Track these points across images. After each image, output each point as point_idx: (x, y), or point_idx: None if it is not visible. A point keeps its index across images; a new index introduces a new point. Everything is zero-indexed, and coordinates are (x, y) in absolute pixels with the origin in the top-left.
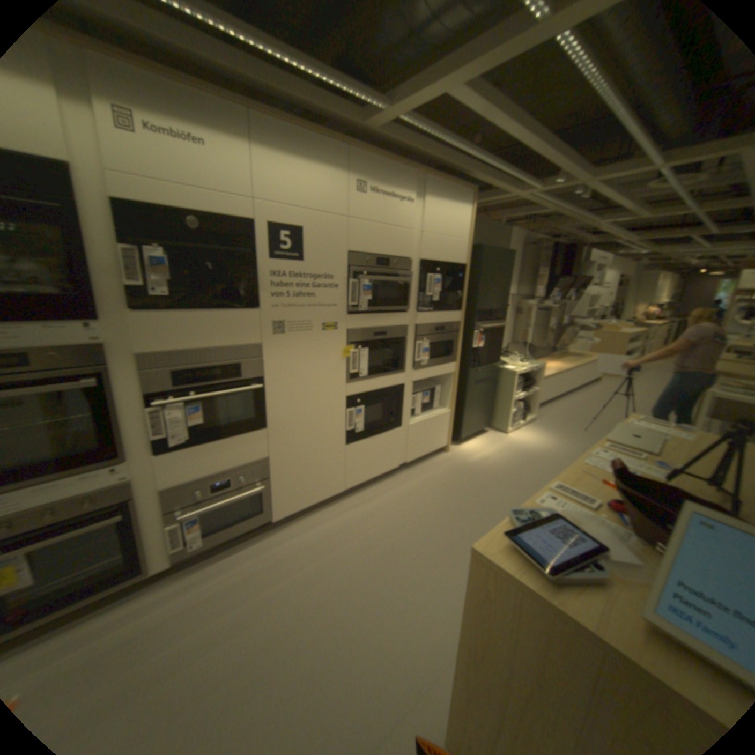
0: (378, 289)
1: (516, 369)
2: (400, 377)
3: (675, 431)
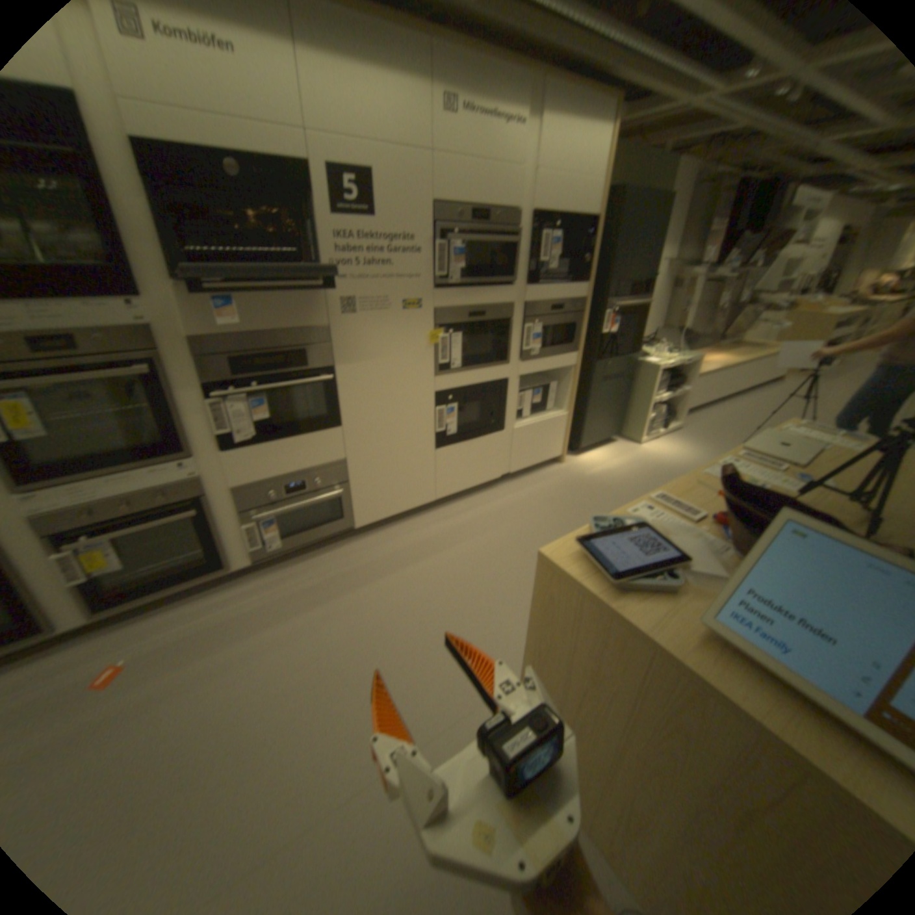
0: (474, 252)
1: (660, 362)
2: (503, 369)
3: (843, 439)
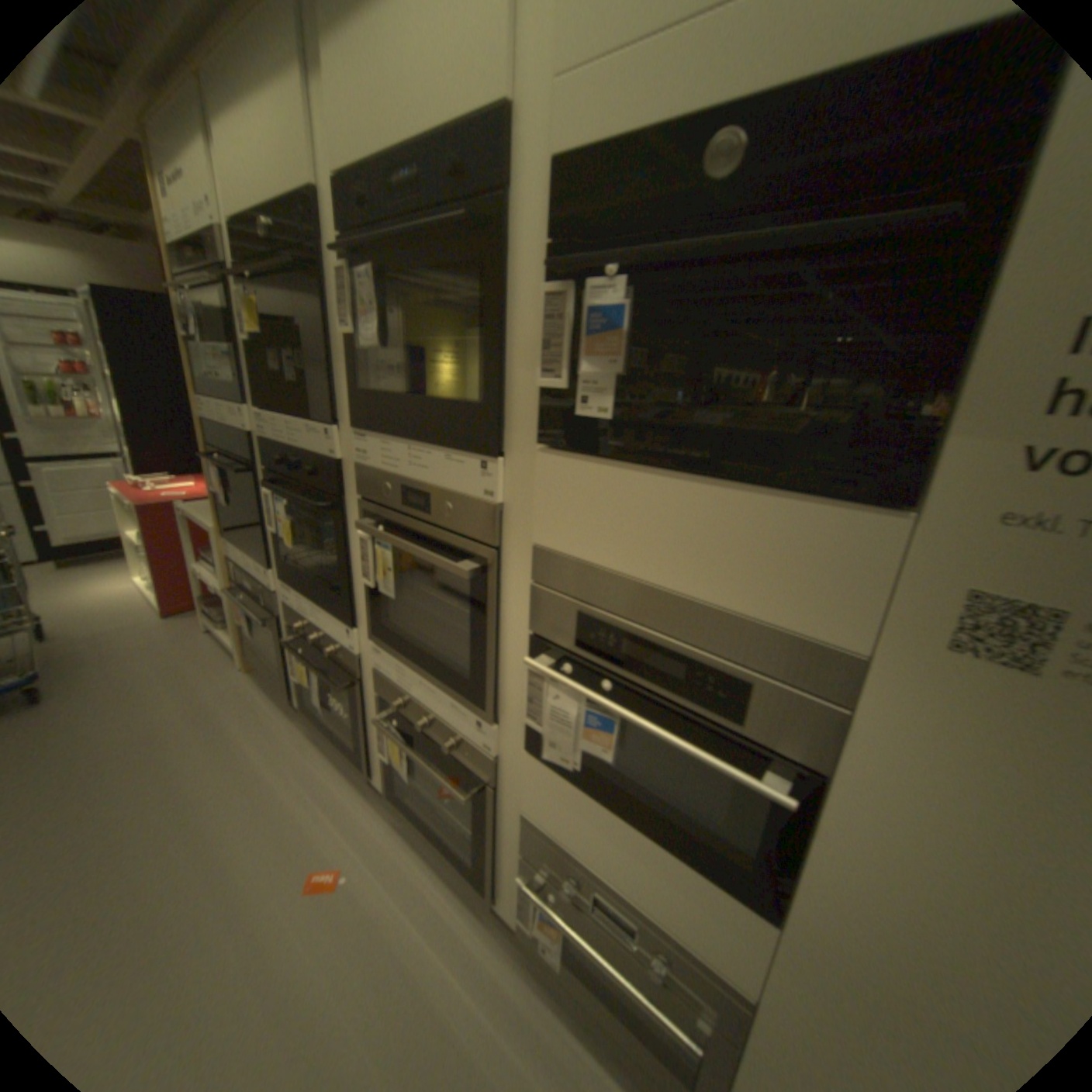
0: None
1: None
2: None
3: None
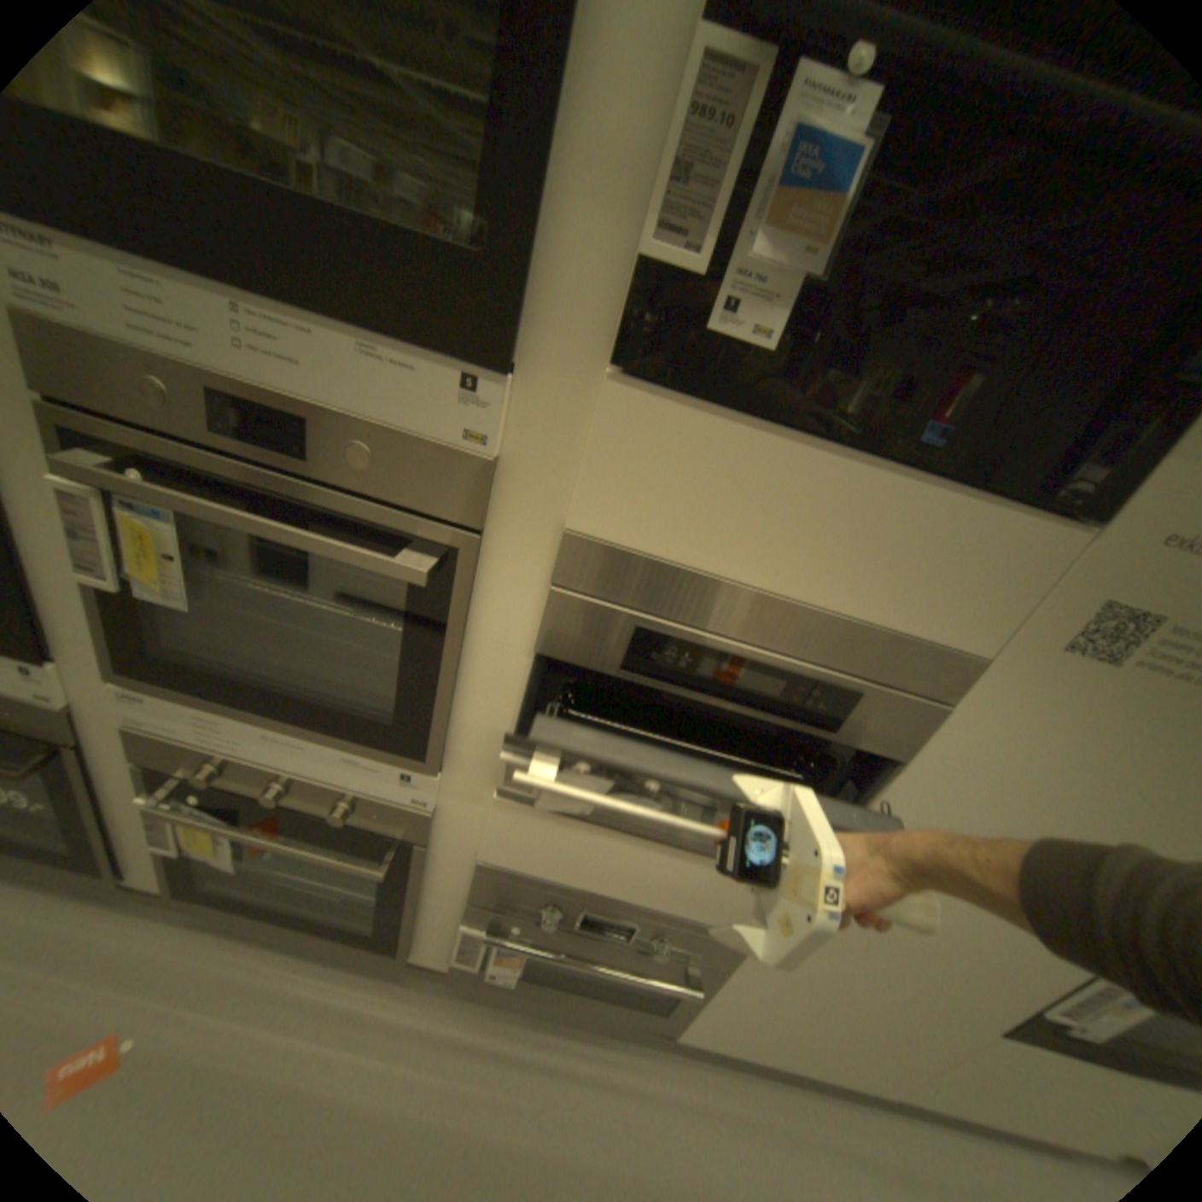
0: None
1: None
2: None
3: None
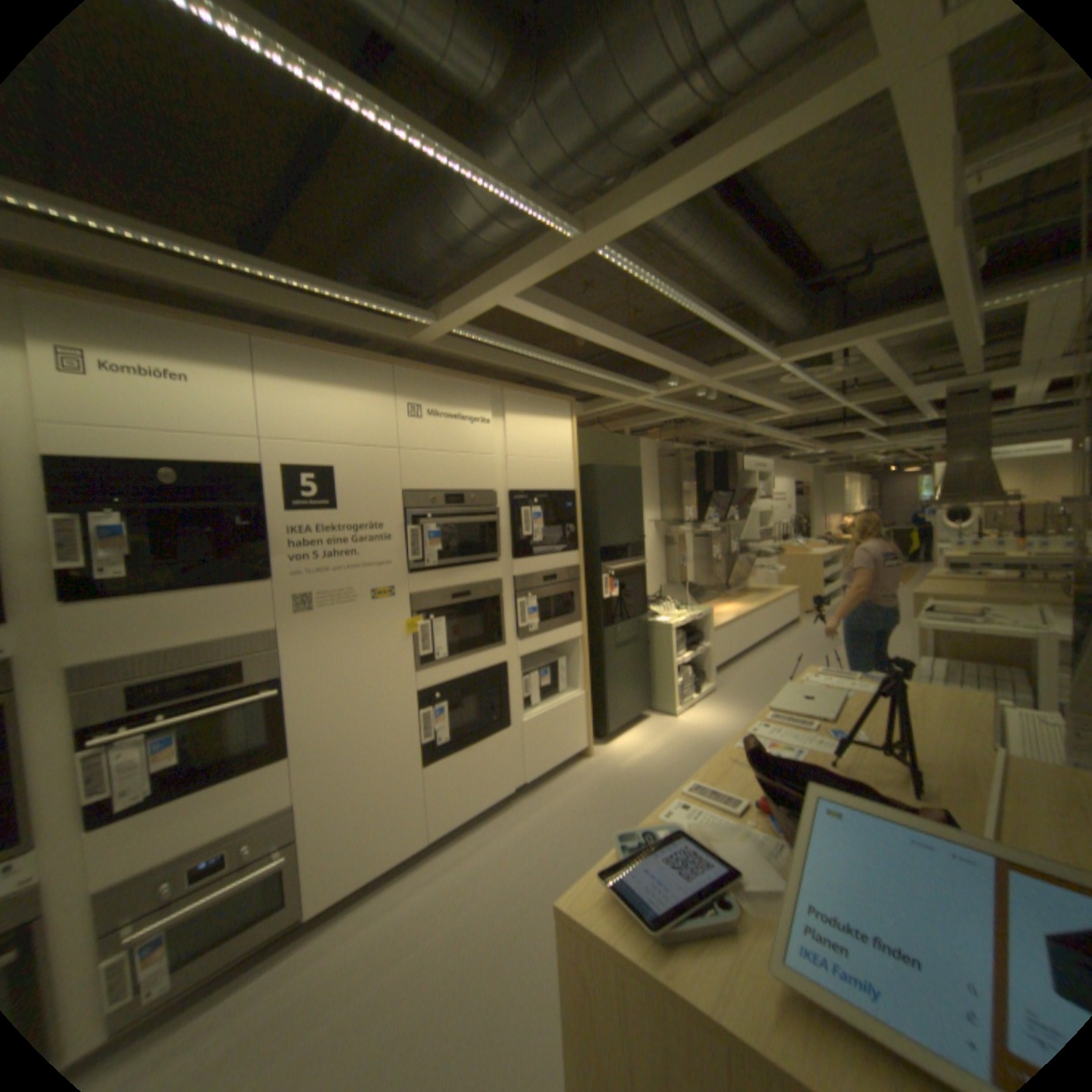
0: (450, 534)
1: (670, 621)
2: (499, 653)
3: (861, 683)
